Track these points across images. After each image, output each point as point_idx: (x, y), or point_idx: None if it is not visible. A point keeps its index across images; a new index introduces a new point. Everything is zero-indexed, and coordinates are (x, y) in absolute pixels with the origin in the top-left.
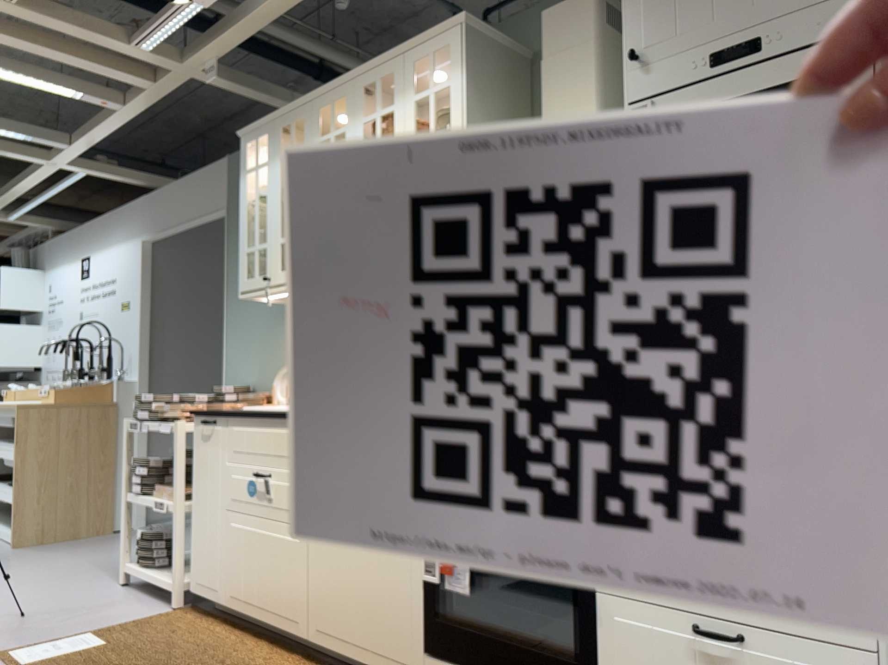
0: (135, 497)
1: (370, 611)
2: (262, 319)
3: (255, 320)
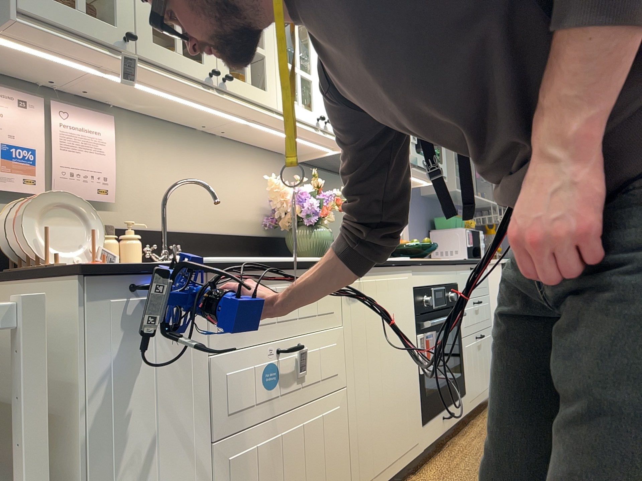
0: None
1: (397, 425)
2: None
3: None
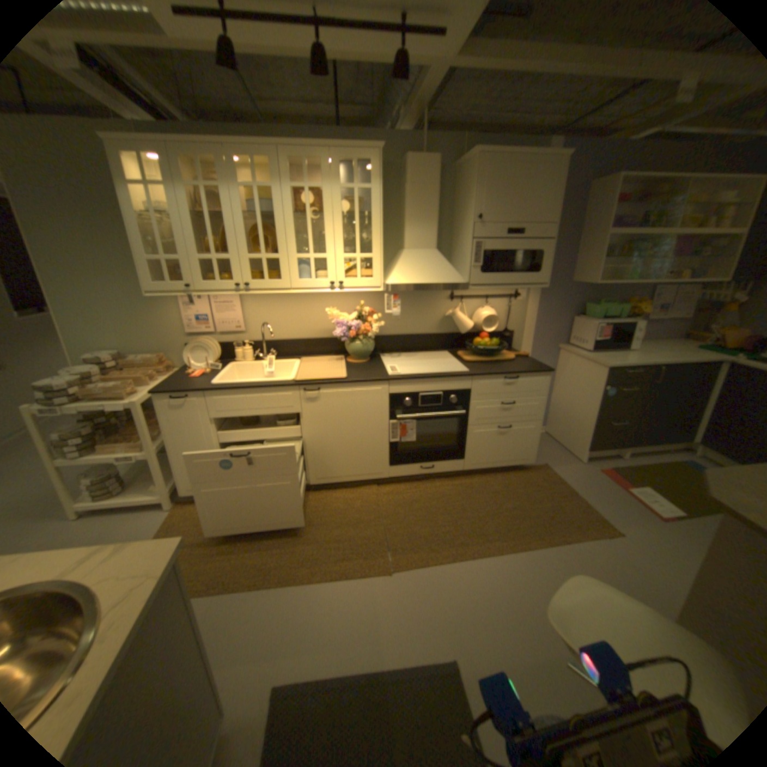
0: (72, 463)
1: (357, 462)
2: (113, 300)
3: (102, 300)
